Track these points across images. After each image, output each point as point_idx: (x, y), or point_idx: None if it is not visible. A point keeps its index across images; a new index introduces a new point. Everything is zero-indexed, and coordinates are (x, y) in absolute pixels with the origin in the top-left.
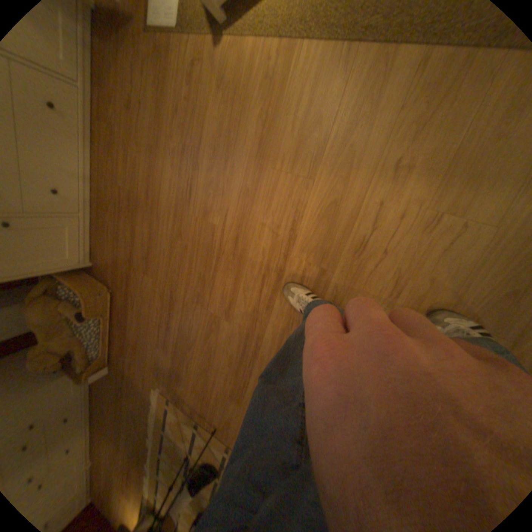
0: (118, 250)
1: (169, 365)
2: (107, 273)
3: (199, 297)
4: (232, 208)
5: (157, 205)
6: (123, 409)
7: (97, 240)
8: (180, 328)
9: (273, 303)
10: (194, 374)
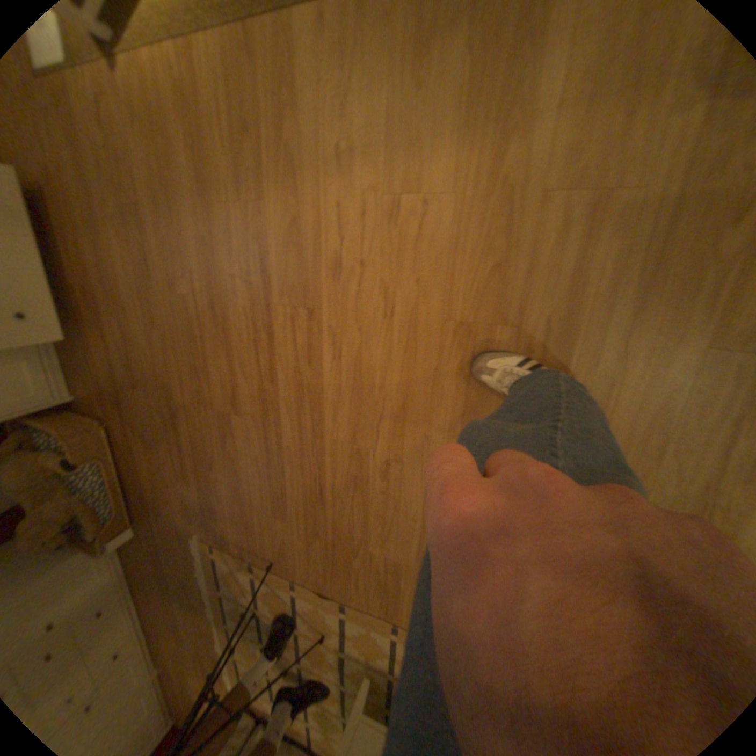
0: (94, 365)
1: (195, 496)
2: (93, 401)
3: (198, 394)
4: (195, 265)
5: (117, 290)
6: (166, 577)
7: (68, 360)
8: (192, 443)
9: (275, 371)
10: (226, 498)
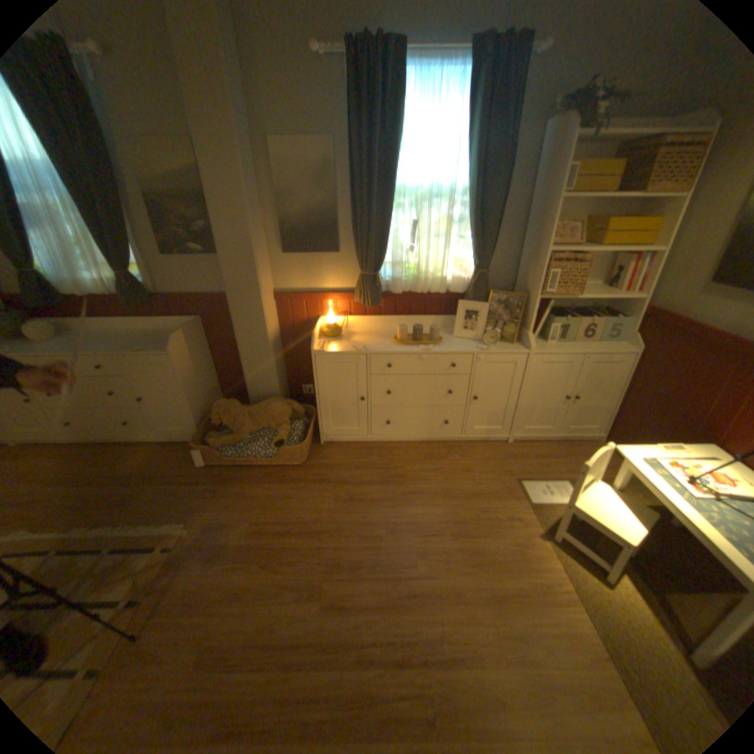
0: (348, 474)
1: (230, 550)
2: (319, 464)
3: (334, 572)
4: (441, 588)
5: (407, 509)
6: (137, 495)
7: (349, 453)
8: (286, 556)
9: (368, 676)
10: (226, 589)
